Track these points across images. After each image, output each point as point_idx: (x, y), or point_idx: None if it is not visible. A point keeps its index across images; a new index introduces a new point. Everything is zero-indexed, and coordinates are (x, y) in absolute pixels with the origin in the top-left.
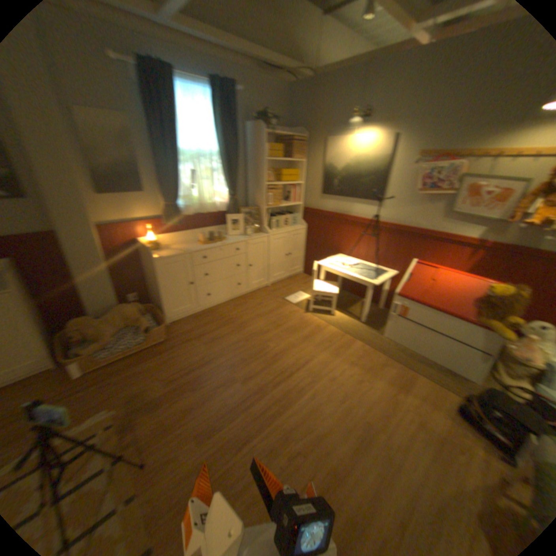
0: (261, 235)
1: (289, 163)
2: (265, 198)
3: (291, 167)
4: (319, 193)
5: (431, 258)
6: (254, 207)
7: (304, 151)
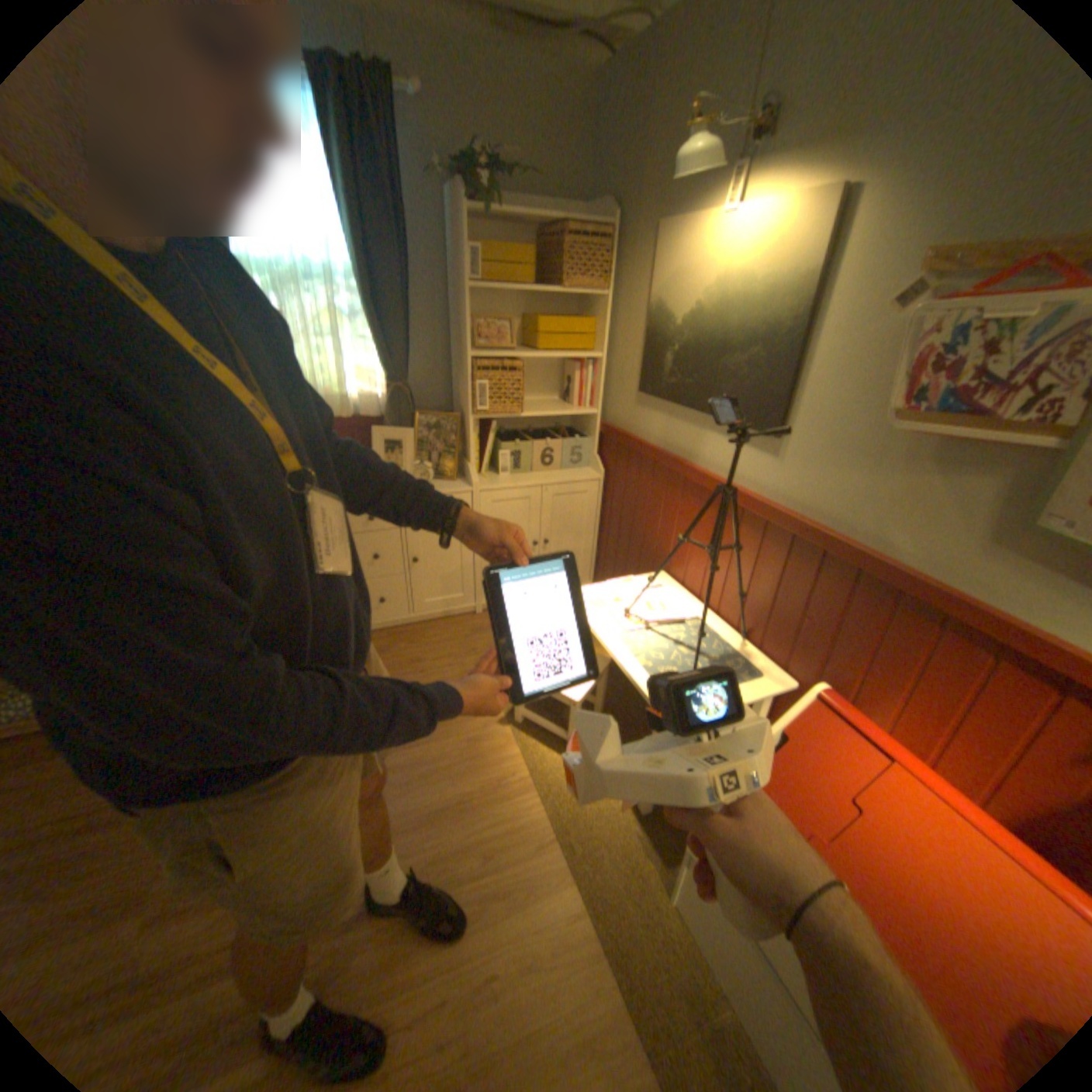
0: (453, 487)
1: (580, 300)
2: (468, 392)
3: (583, 310)
4: (634, 387)
5: (917, 687)
6: (458, 411)
7: (609, 265)
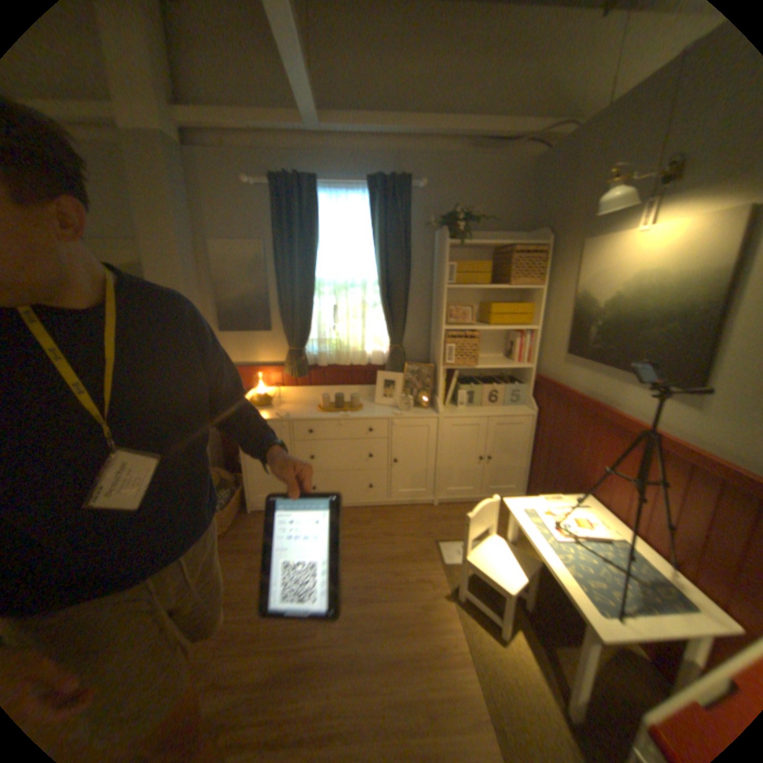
0: (425, 412)
1: (521, 291)
2: (440, 351)
3: (524, 297)
4: (564, 349)
5: None
6: (432, 362)
7: (544, 268)
